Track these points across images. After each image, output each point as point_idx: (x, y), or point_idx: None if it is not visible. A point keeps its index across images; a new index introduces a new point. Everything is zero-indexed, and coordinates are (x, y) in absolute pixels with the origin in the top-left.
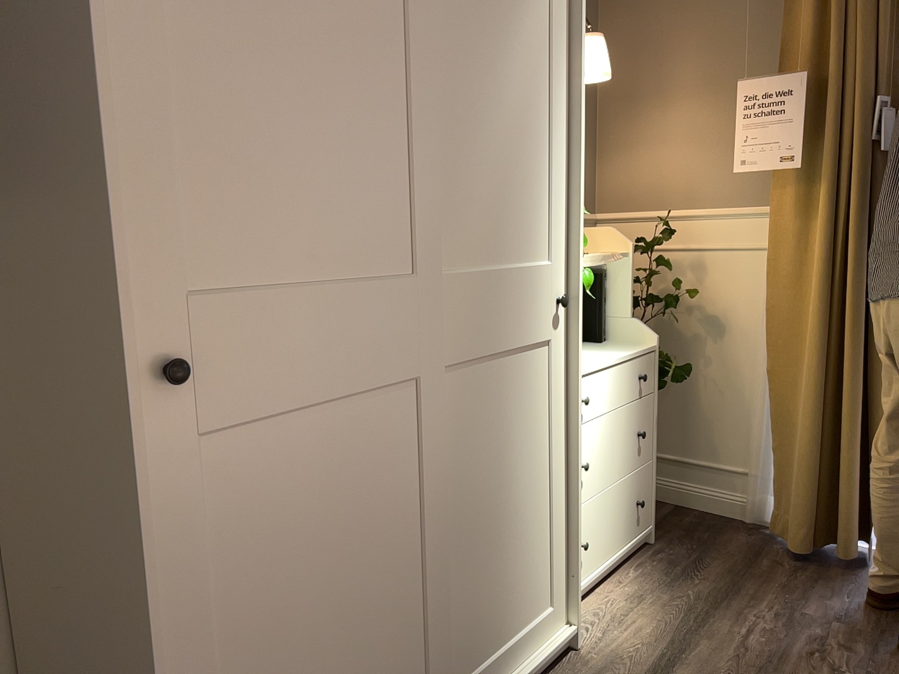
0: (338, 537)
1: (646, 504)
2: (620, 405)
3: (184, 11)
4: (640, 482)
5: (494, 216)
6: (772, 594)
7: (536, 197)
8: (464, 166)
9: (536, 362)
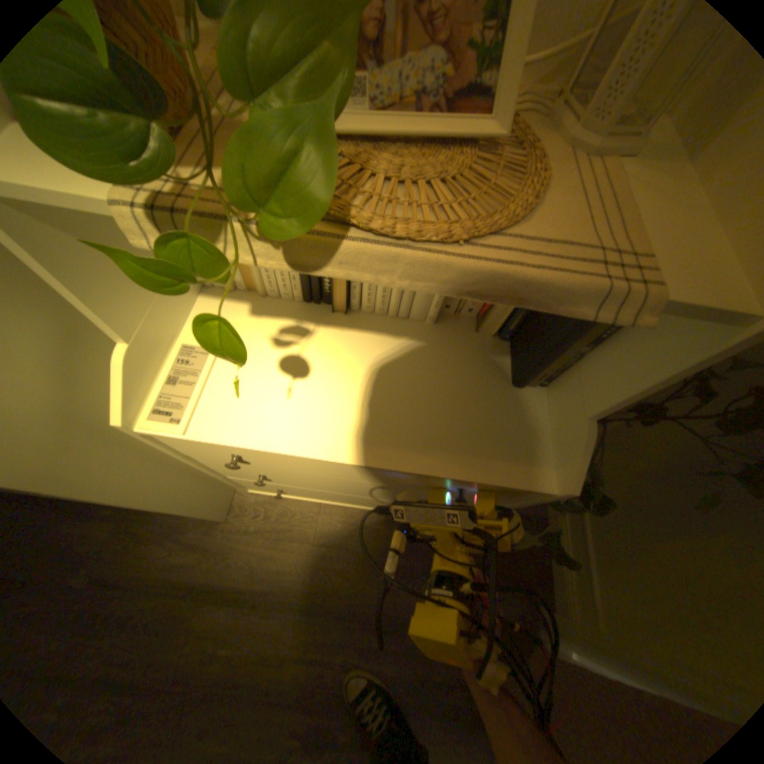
0: None
1: None
2: (371, 481)
3: None
4: None
5: None
6: (399, 670)
7: None
8: None
9: None
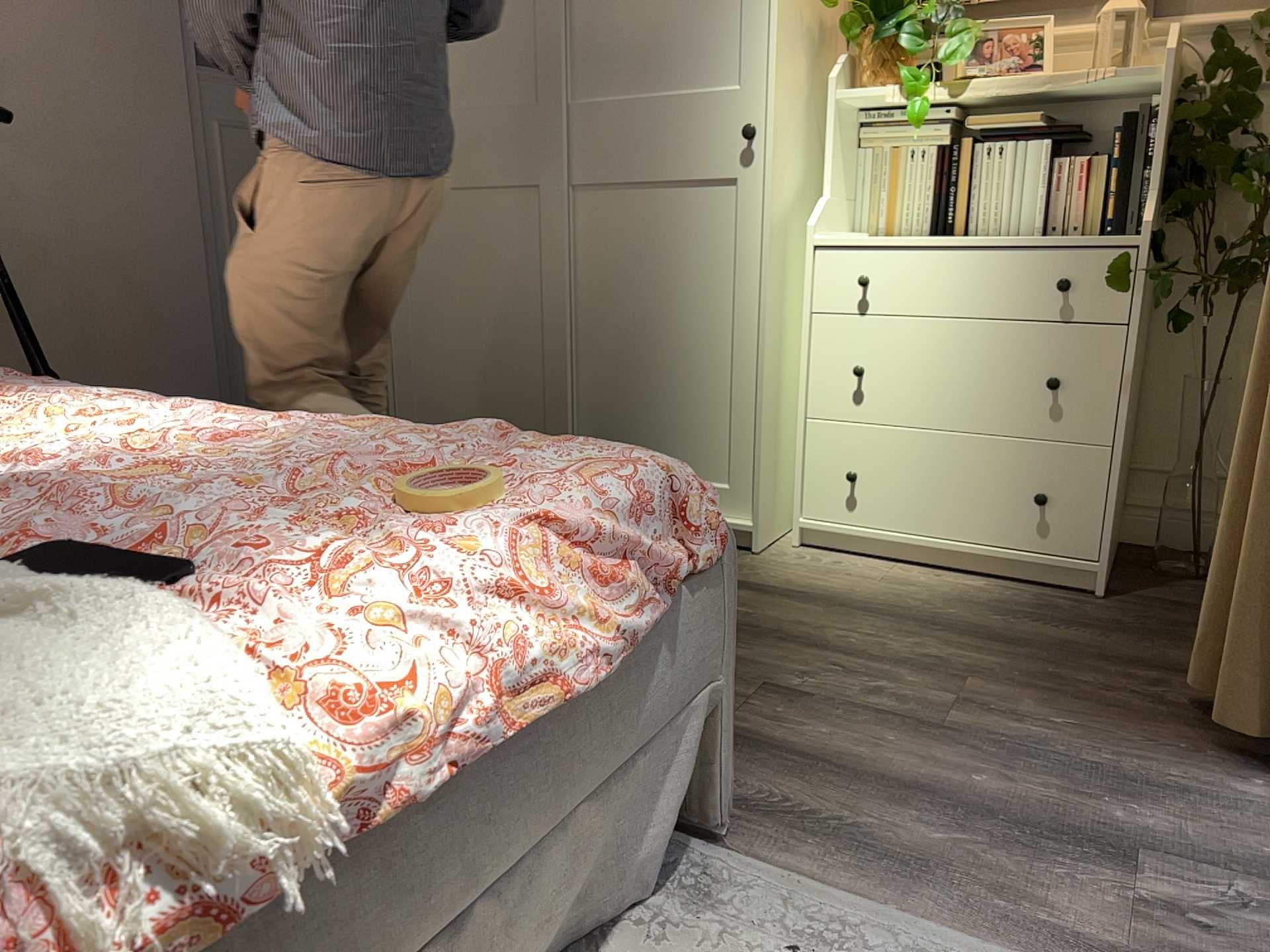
0: (478, 282)
1: (1076, 515)
2: (979, 314)
3: None
4: (1051, 466)
5: (646, 47)
6: (1015, 669)
7: (713, 15)
8: (608, 5)
9: (709, 202)
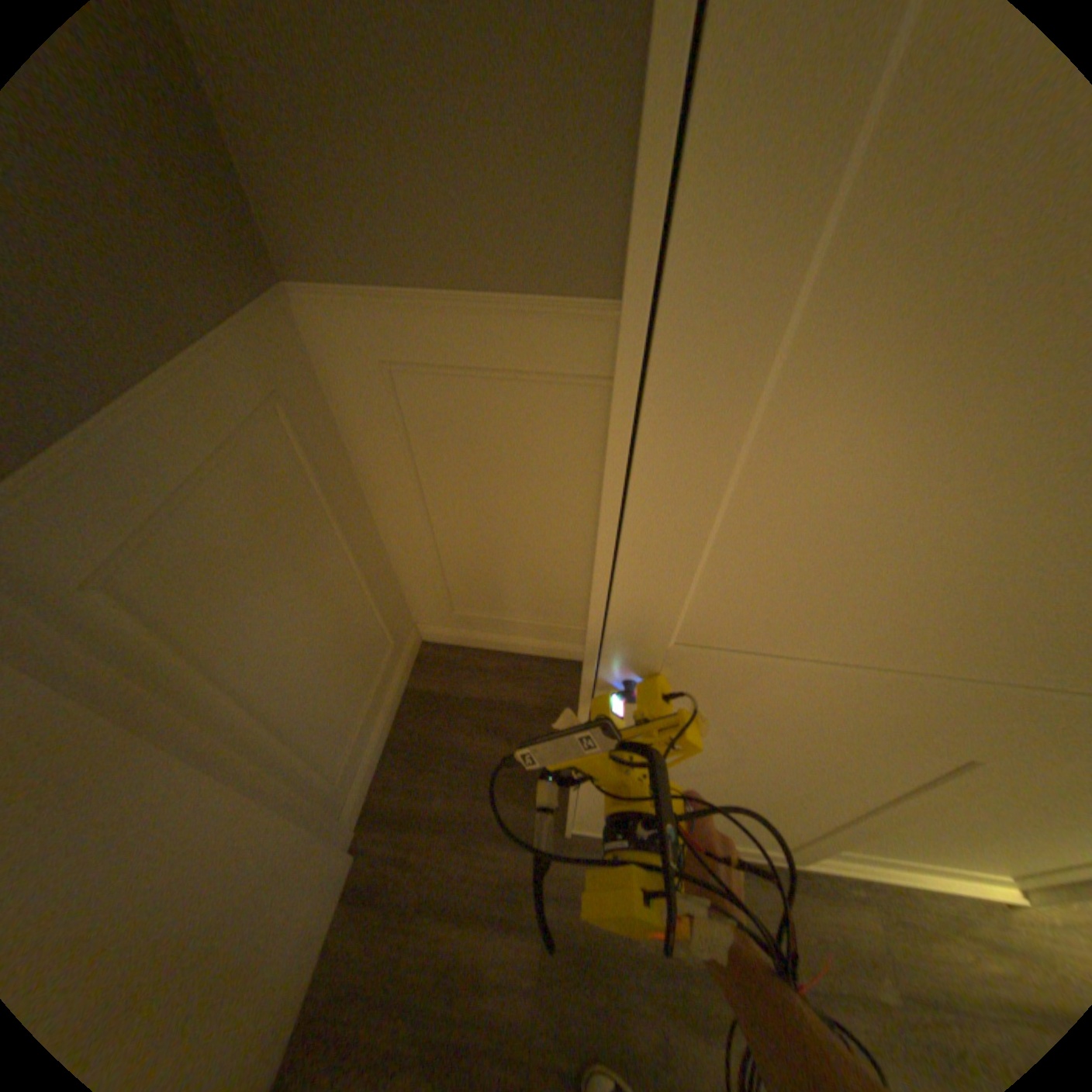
0: (762, 784)
1: None
2: None
3: (841, 317)
4: None
5: None
6: None
7: None
8: None
9: None
